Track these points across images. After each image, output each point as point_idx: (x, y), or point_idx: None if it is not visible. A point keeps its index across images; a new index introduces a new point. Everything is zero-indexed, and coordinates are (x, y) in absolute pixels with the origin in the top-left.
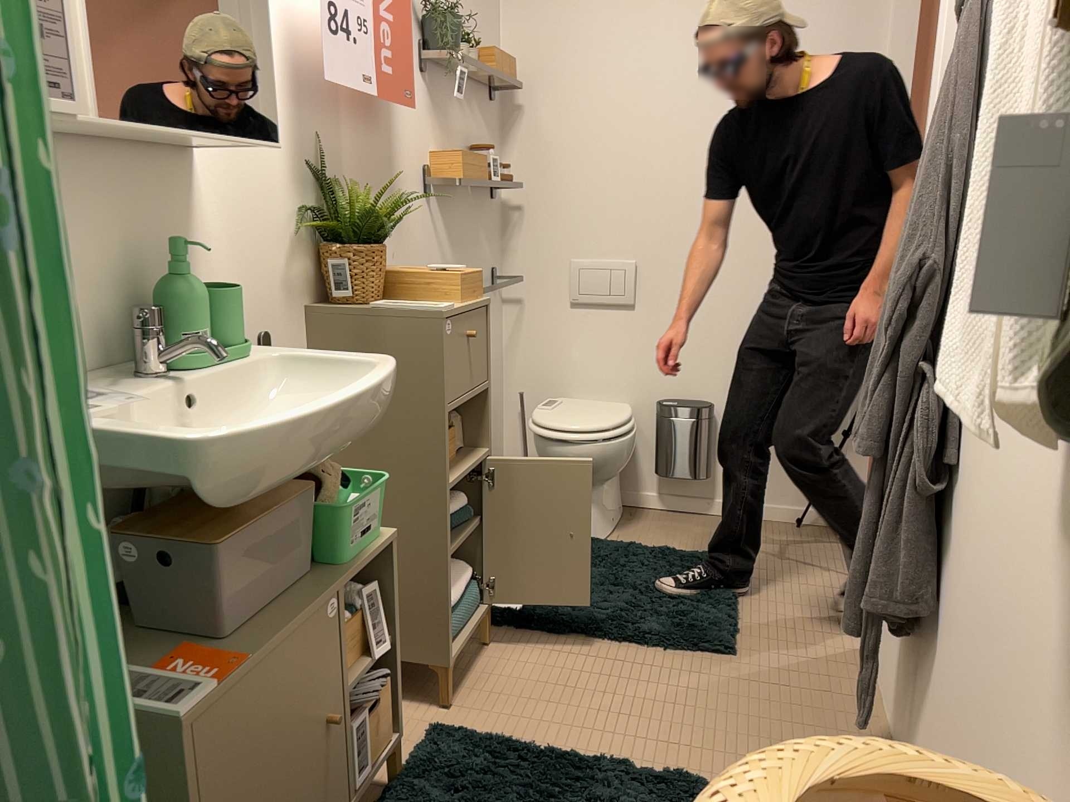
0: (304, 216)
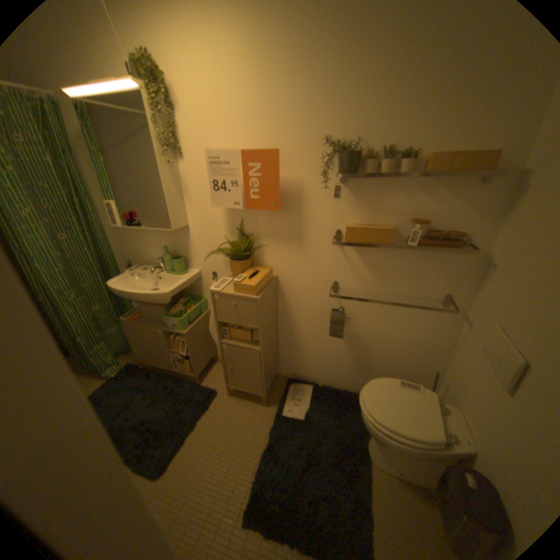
0: (227, 242)
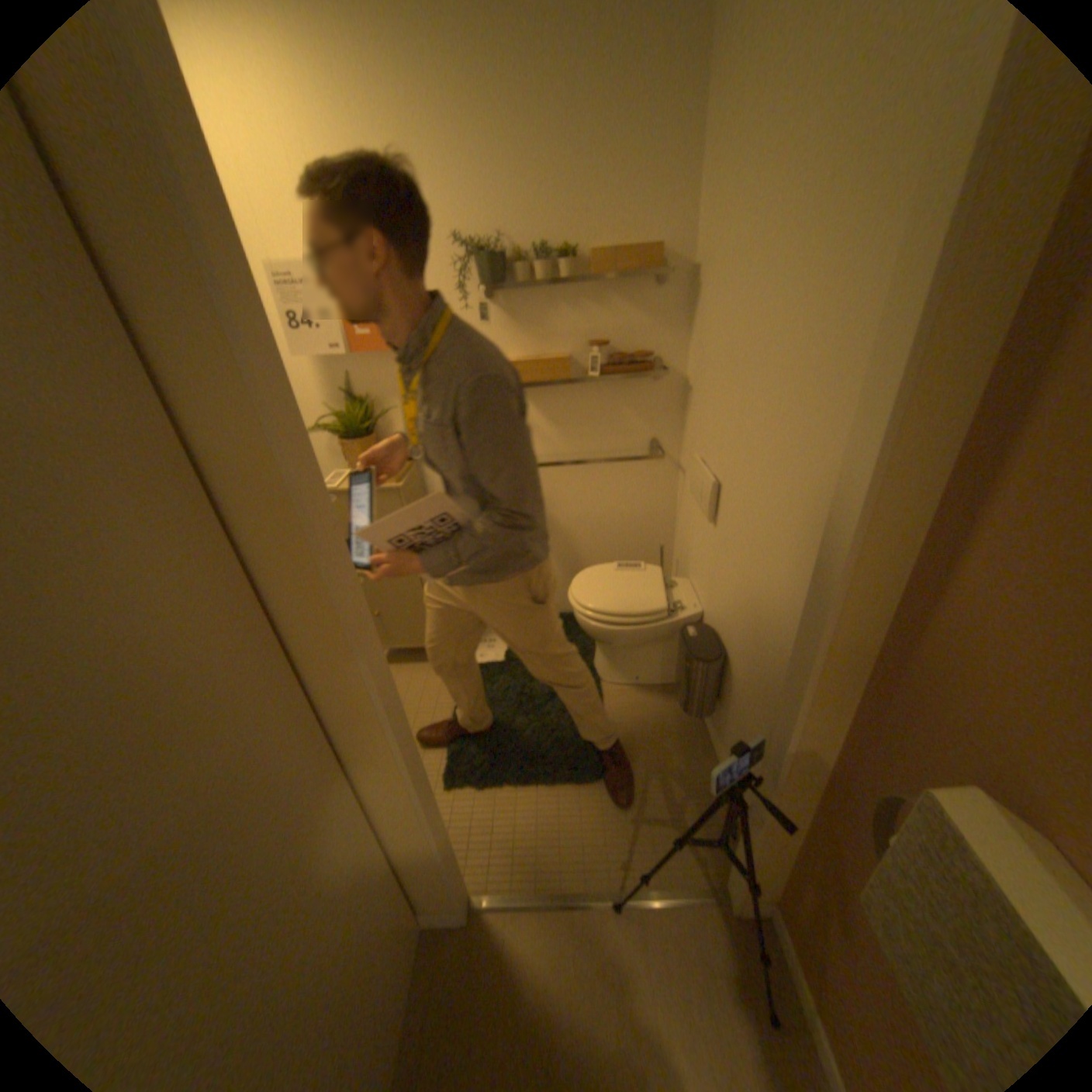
0: (328, 415)
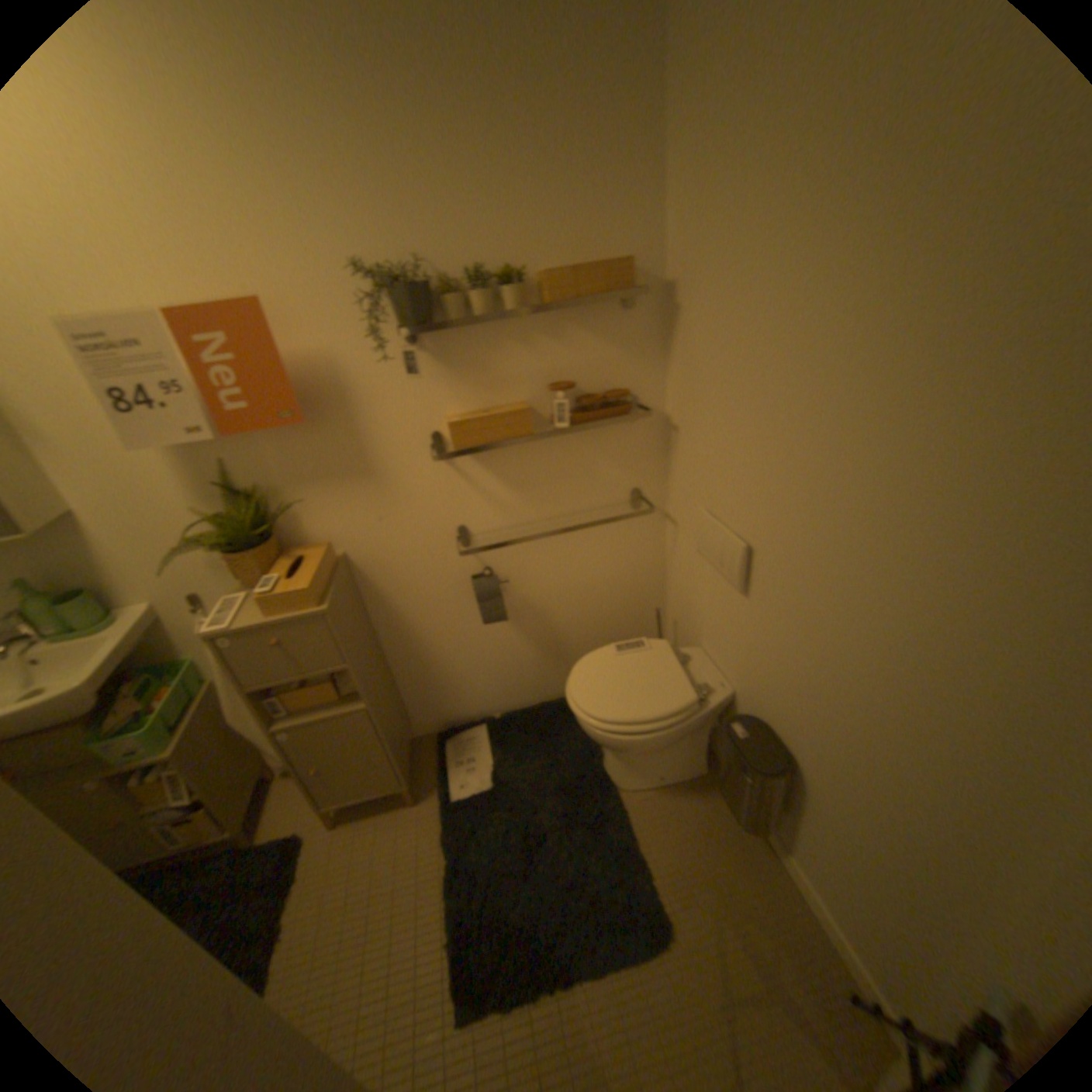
0: (202, 519)
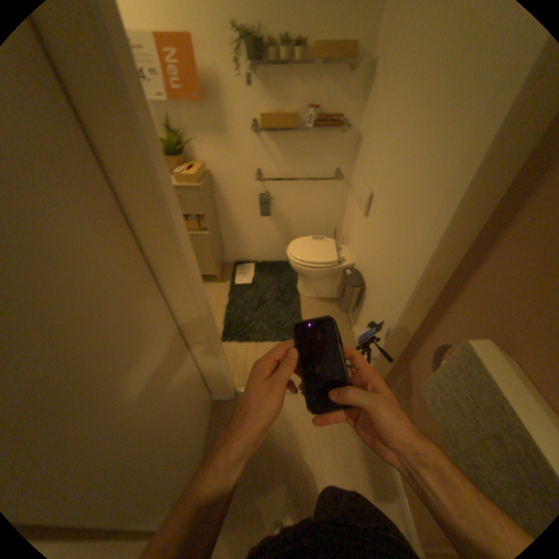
0: None
